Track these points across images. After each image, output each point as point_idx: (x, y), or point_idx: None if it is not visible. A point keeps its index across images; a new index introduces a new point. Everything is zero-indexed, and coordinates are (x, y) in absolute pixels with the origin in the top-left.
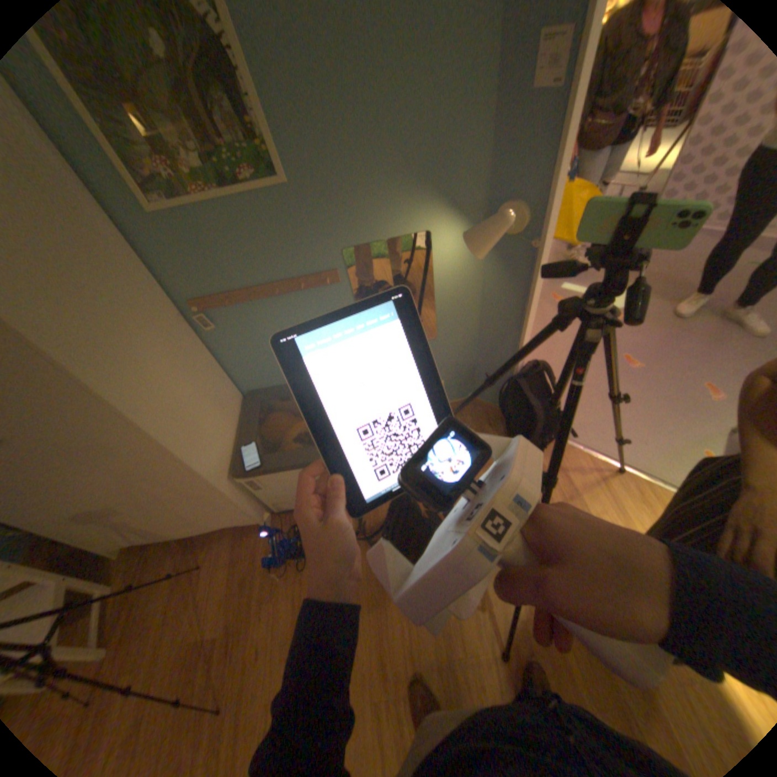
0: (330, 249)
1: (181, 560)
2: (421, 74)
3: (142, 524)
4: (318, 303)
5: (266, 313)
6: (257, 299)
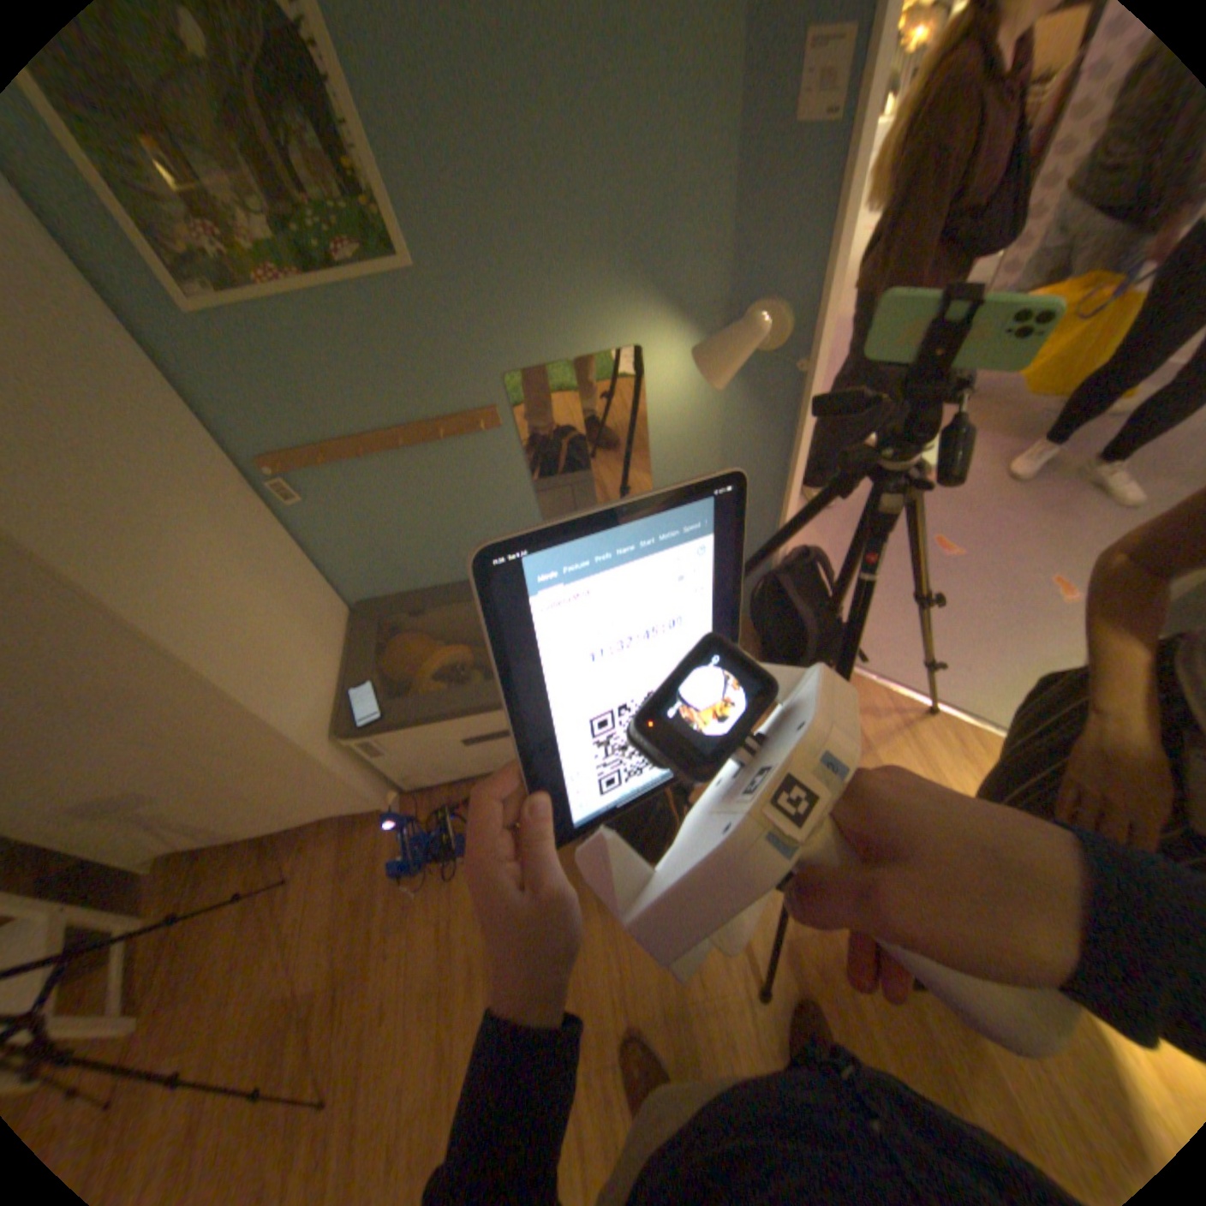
0: (484, 374)
1: (256, 871)
2: (624, 95)
3: (190, 816)
4: (467, 459)
5: (384, 477)
6: (369, 455)
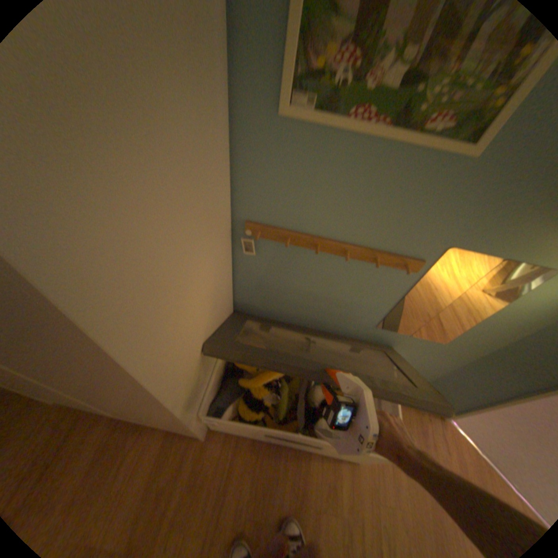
0: (441, 240)
1: (111, 435)
2: None
3: (91, 407)
4: (374, 276)
5: (314, 262)
6: (319, 249)
